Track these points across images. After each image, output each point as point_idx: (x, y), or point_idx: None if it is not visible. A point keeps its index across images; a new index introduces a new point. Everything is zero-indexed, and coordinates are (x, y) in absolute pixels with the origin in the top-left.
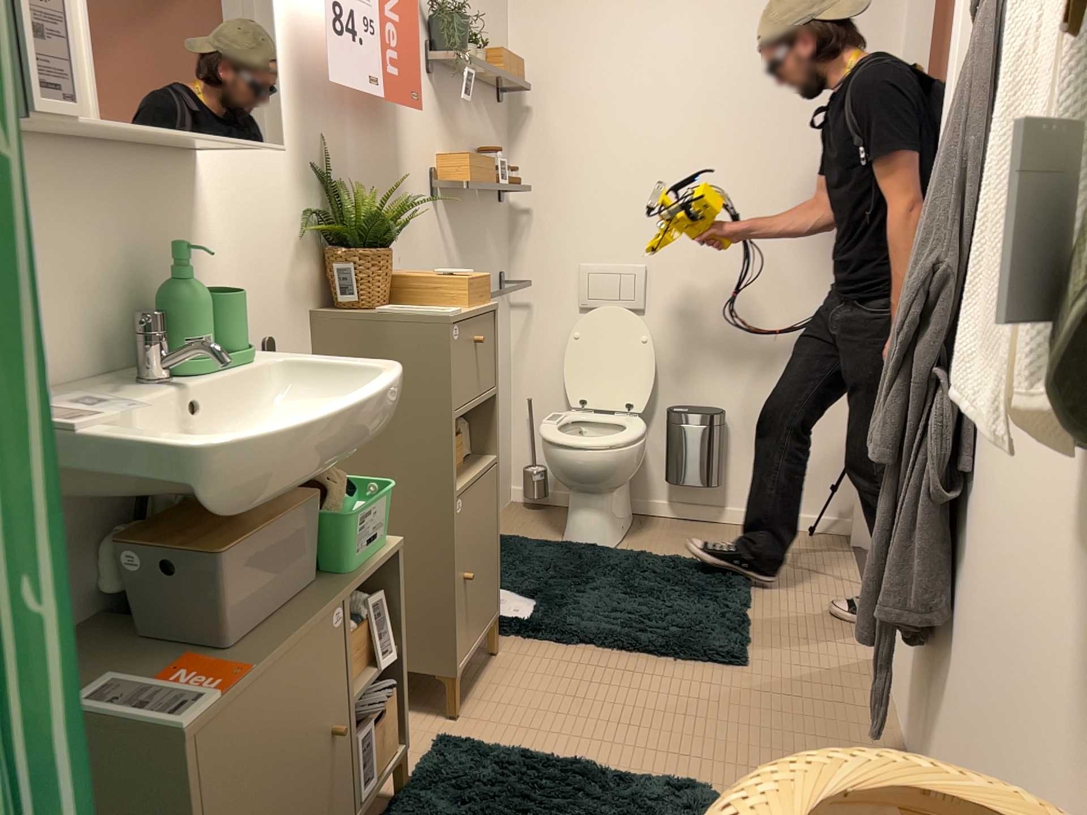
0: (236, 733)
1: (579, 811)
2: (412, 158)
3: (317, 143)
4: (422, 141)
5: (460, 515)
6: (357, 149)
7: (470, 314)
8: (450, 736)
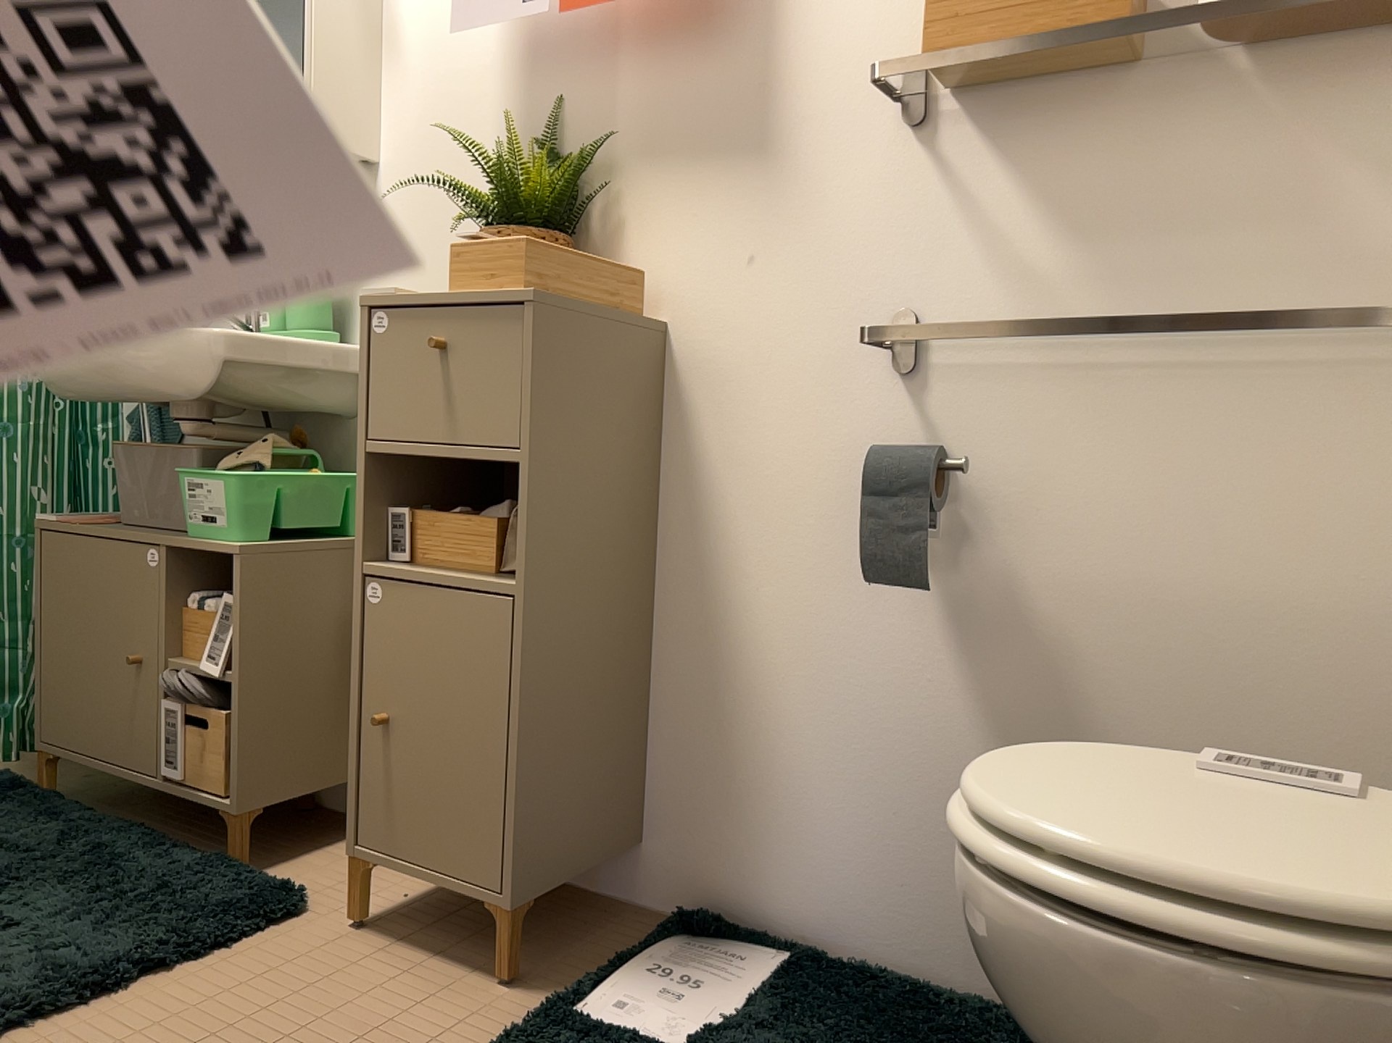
0: (77, 556)
1: (31, 934)
2: (814, 68)
3: (549, 113)
4: (865, 23)
5: (380, 603)
6: (636, 98)
7: (422, 303)
8: (311, 893)
